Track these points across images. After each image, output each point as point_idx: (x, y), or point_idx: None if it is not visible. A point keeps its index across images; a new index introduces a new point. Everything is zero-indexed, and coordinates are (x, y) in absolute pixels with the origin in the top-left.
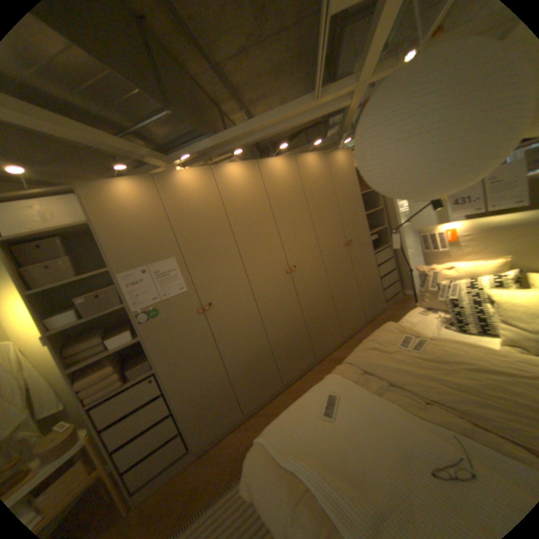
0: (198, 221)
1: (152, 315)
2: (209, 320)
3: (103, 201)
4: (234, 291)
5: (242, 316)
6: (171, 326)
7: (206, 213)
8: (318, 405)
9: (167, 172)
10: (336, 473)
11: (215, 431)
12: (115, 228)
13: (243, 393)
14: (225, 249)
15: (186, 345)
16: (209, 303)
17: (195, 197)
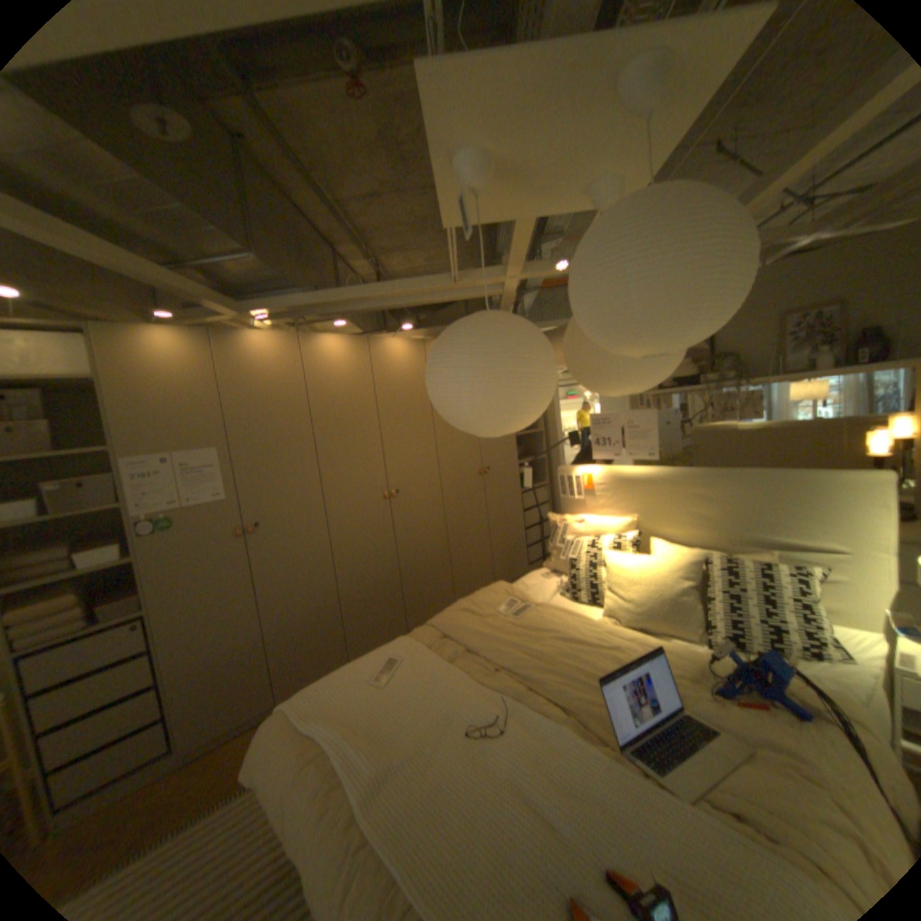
0: (262, 405)
1: (160, 527)
2: (250, 550)
3: (124, 353)
4: (297, 513)
5: (303, 550)
6: (187, 549)
7: (278, 396)
8: (371, 670)
9: (231, 332)
10: (362, 737)
11: (222, 725)
12: (132, 393)
13: (281, 670)
14: (295, 450)
15: (205, 580)
16: (255, 523)
17: (265, 371)
